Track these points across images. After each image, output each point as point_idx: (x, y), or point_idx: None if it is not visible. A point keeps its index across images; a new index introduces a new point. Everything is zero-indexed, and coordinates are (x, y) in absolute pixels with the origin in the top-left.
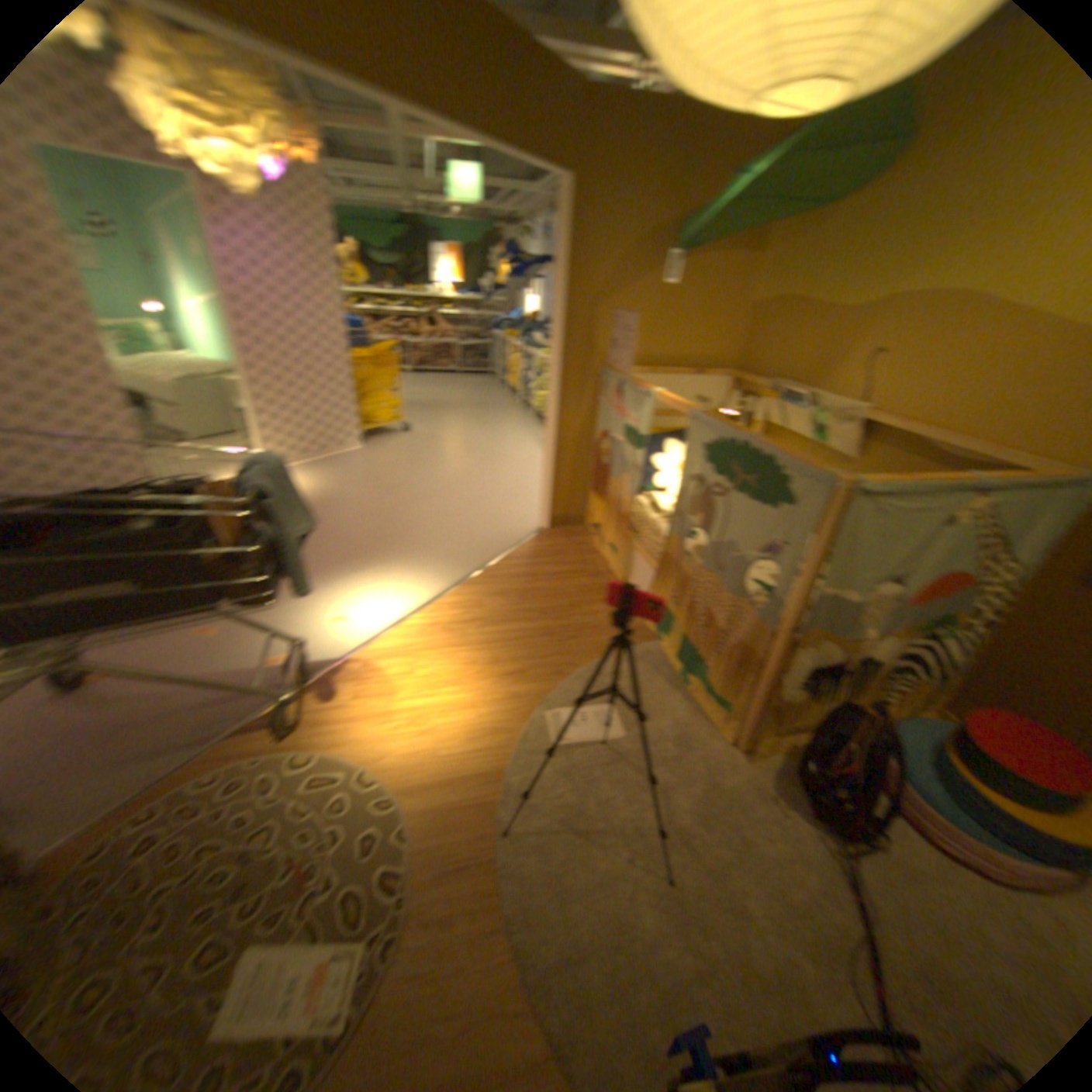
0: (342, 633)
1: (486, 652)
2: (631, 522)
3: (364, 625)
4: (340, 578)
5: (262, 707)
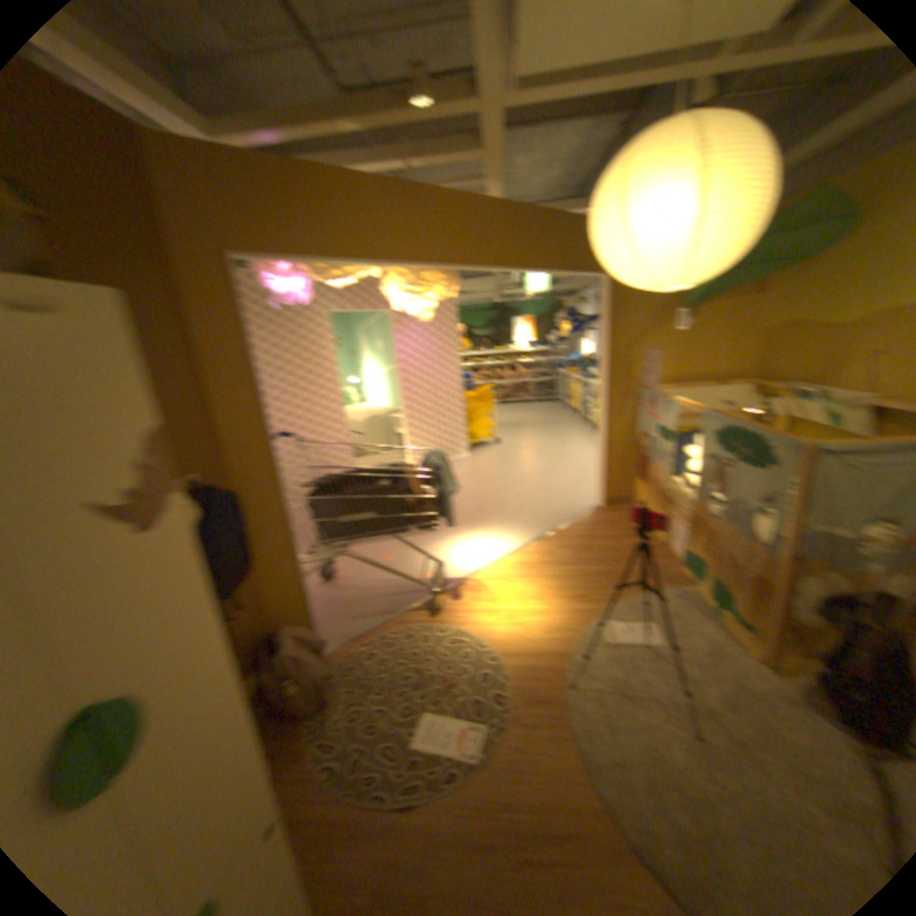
0: (462, 565)
1: (557, 583)
2: (668, 495)
3: (476, 562)
4: (459, 534)
5: (421, 601)
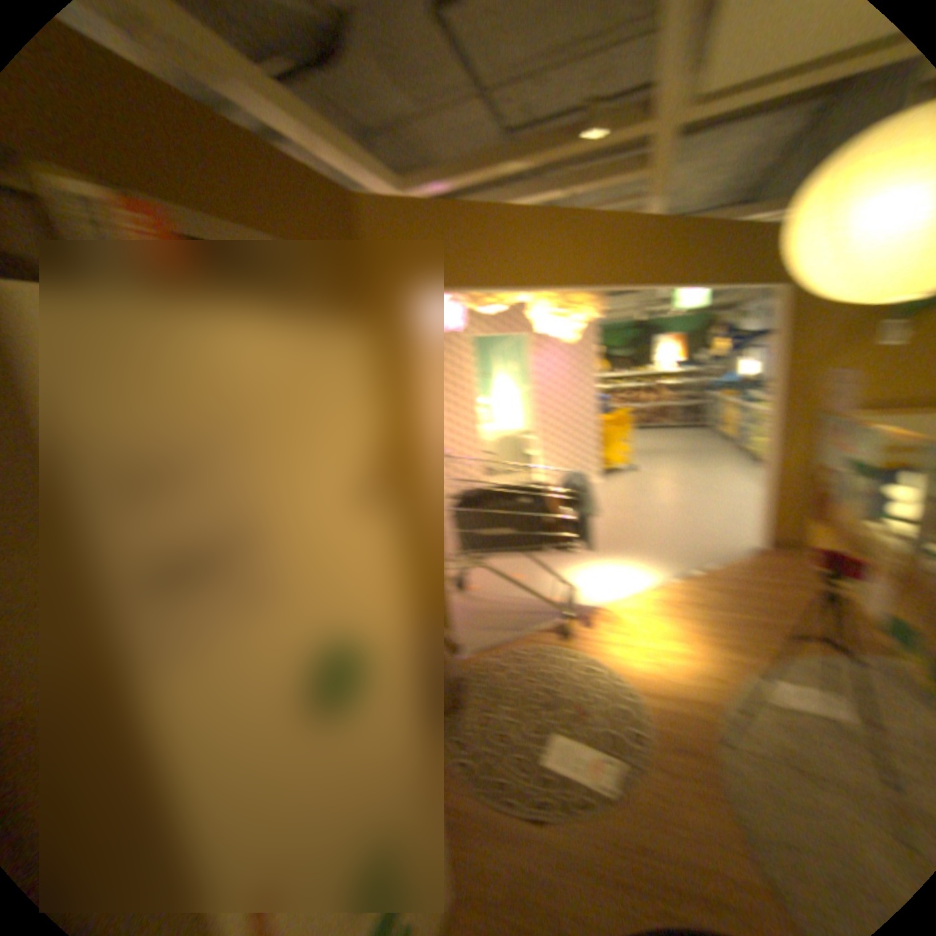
0: (595, 593)
1: (707, 628)
2: (861, 543)
3: (610, 592)
4: (591, 561)
5: (551, 623)
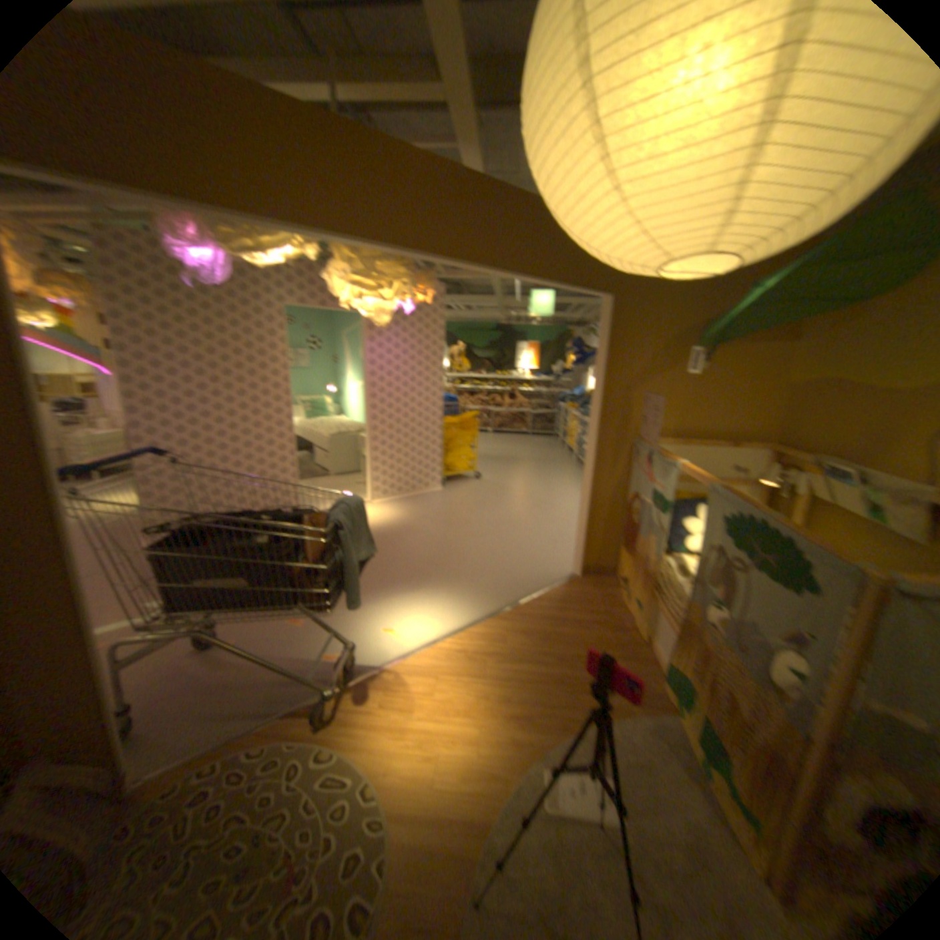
0: (383, 643)
1: (497, 688)
2: (654, 581)
3: (401, 640)
4: (394, 594)
5: (308, 697)
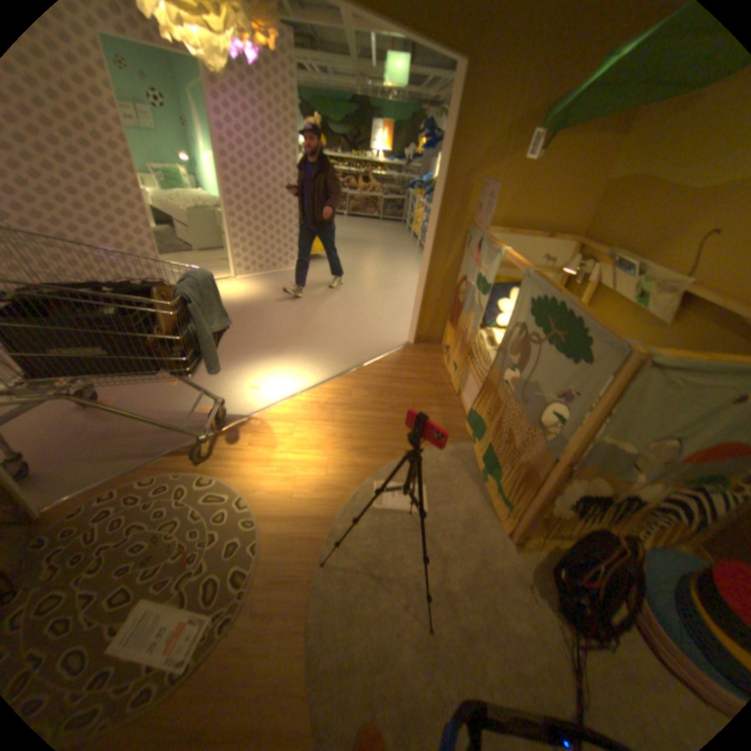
0: (251, 398)
1: (343, 428)
2: (469, 349)
3: (266, 395)
4: (259, 359)
5: (189, 440)
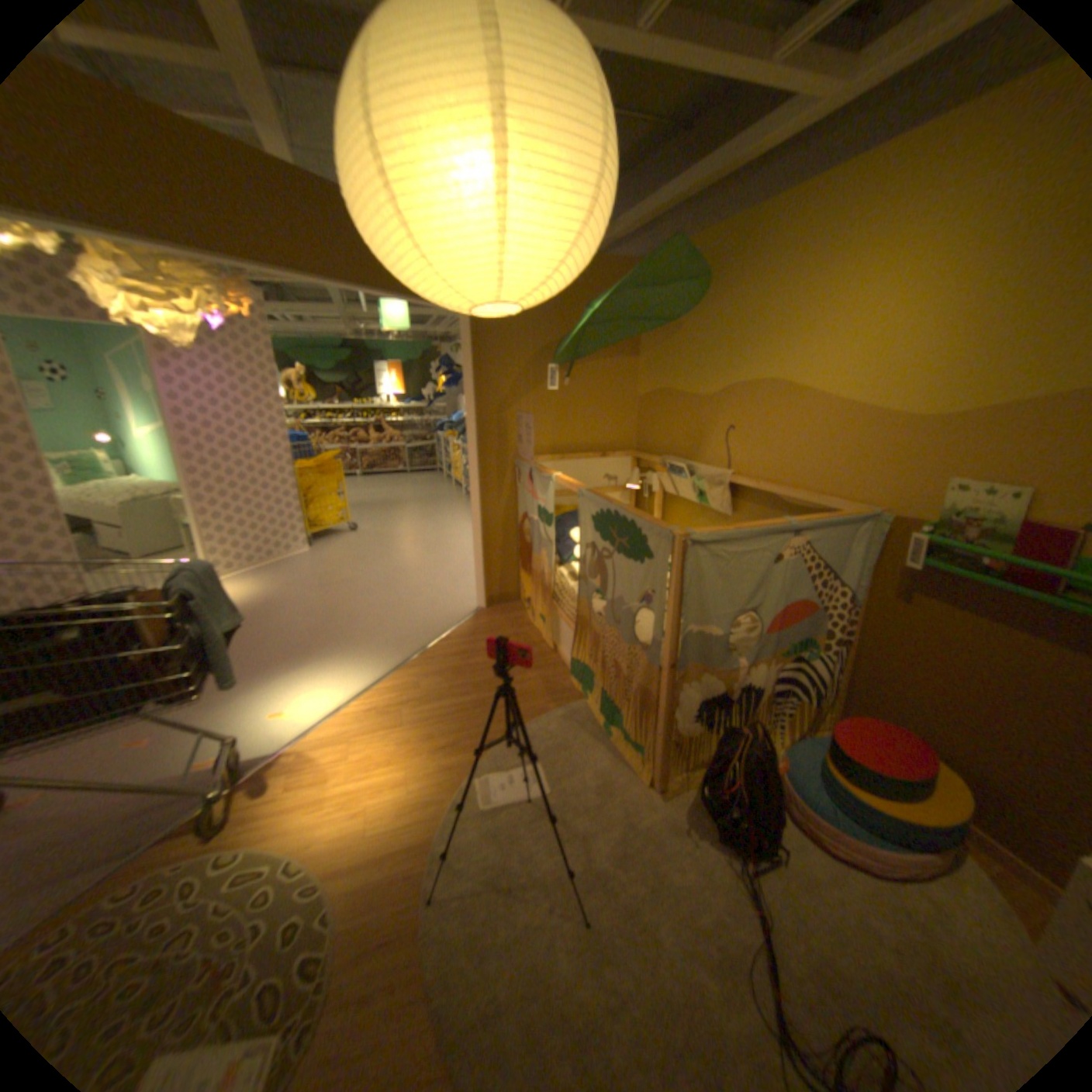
0: (275, 729)
1: (419, 730)
2: (551, 591)
3: (298, 719)
4: (276, 677)
5: (188, 813)
